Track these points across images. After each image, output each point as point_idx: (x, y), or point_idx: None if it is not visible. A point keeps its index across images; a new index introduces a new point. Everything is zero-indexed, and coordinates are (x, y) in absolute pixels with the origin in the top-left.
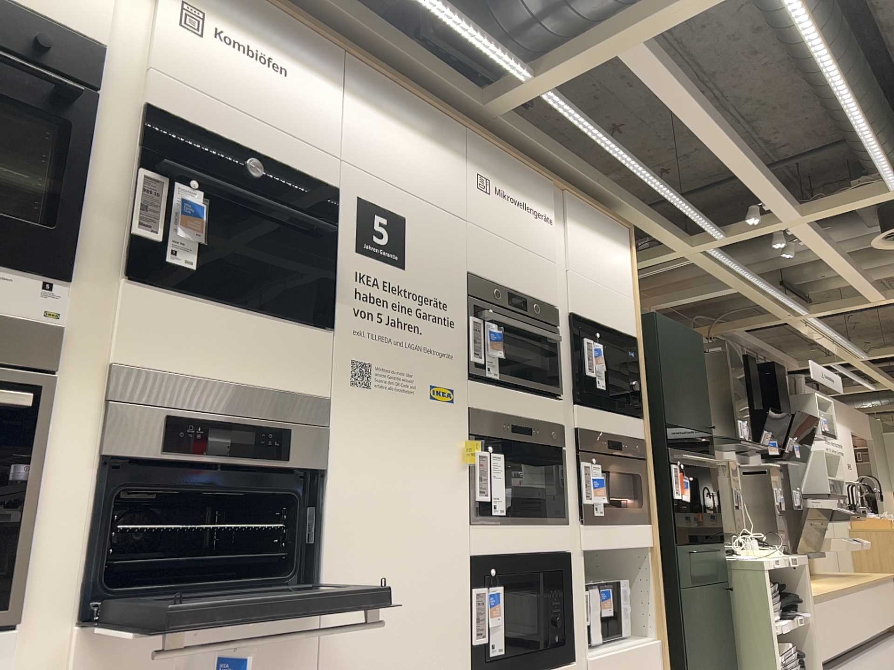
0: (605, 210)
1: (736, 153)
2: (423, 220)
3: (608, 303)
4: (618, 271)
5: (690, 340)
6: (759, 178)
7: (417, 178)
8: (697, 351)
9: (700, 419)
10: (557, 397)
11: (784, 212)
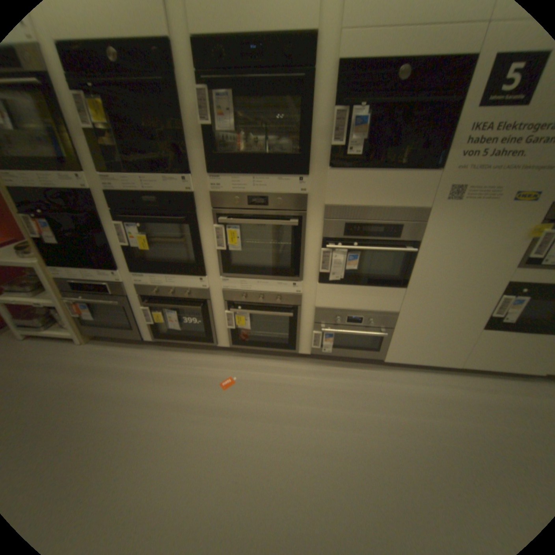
0: None
1: None
2: None
3: None
4: None
5: None
6: None
7: None
8: None
9: None
10: None
11: None
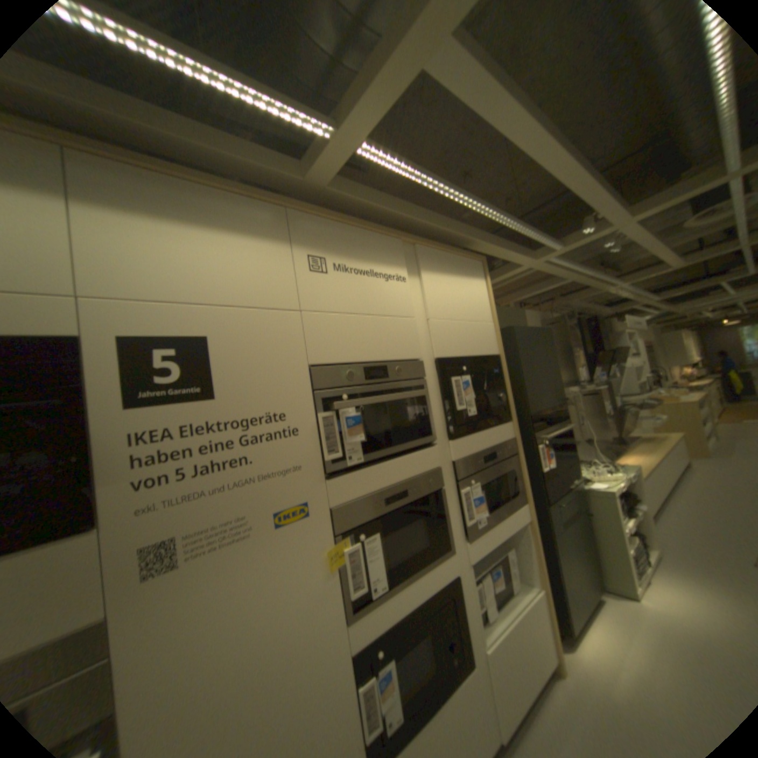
0: (458, 253)
1: (579, 168)
2: (236, 332)
3: (471, 336)
4: (477, 303)
5: (544, 337)
6: (601, 190)
7: (219, 285)
8: (550, 344)
9: (558, 397)
10: (431, 442)
11: (620, 217)
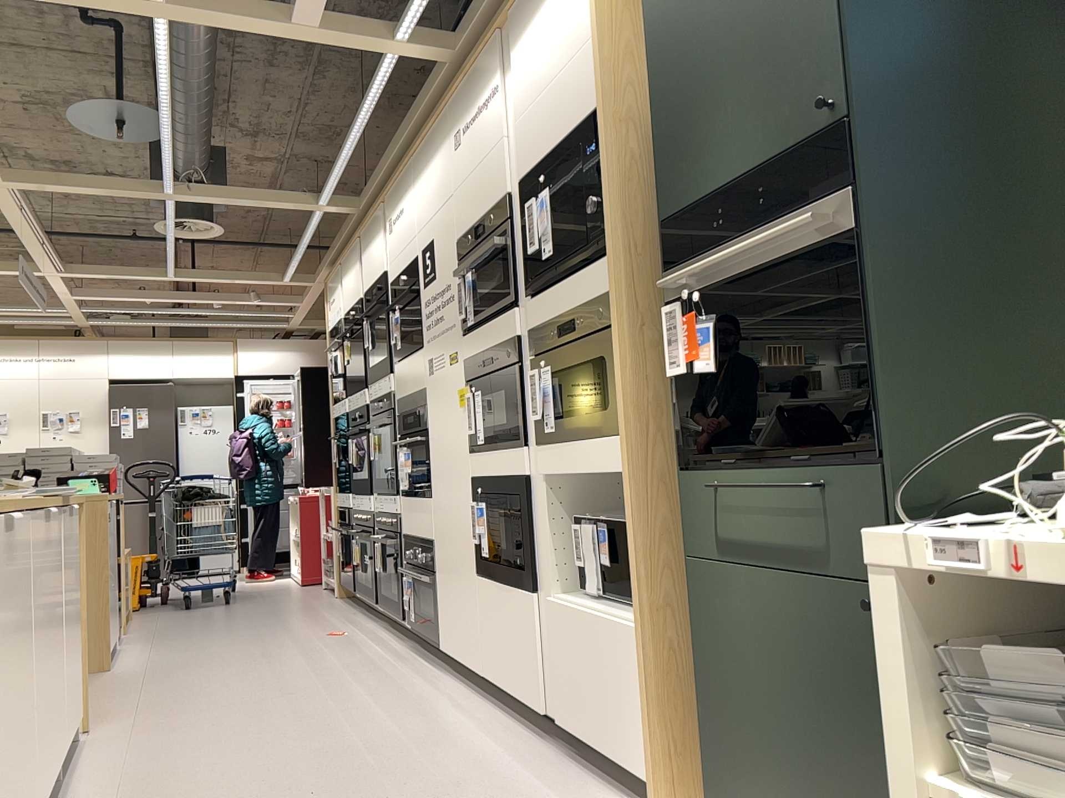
0: None
1: None
2: (438, 229)
3: (558, 104)
4: (572, 20)
5: None
6: None
7: (434, 199)
8: None
9: (799, 108)
10: (520, 302)
11: None
